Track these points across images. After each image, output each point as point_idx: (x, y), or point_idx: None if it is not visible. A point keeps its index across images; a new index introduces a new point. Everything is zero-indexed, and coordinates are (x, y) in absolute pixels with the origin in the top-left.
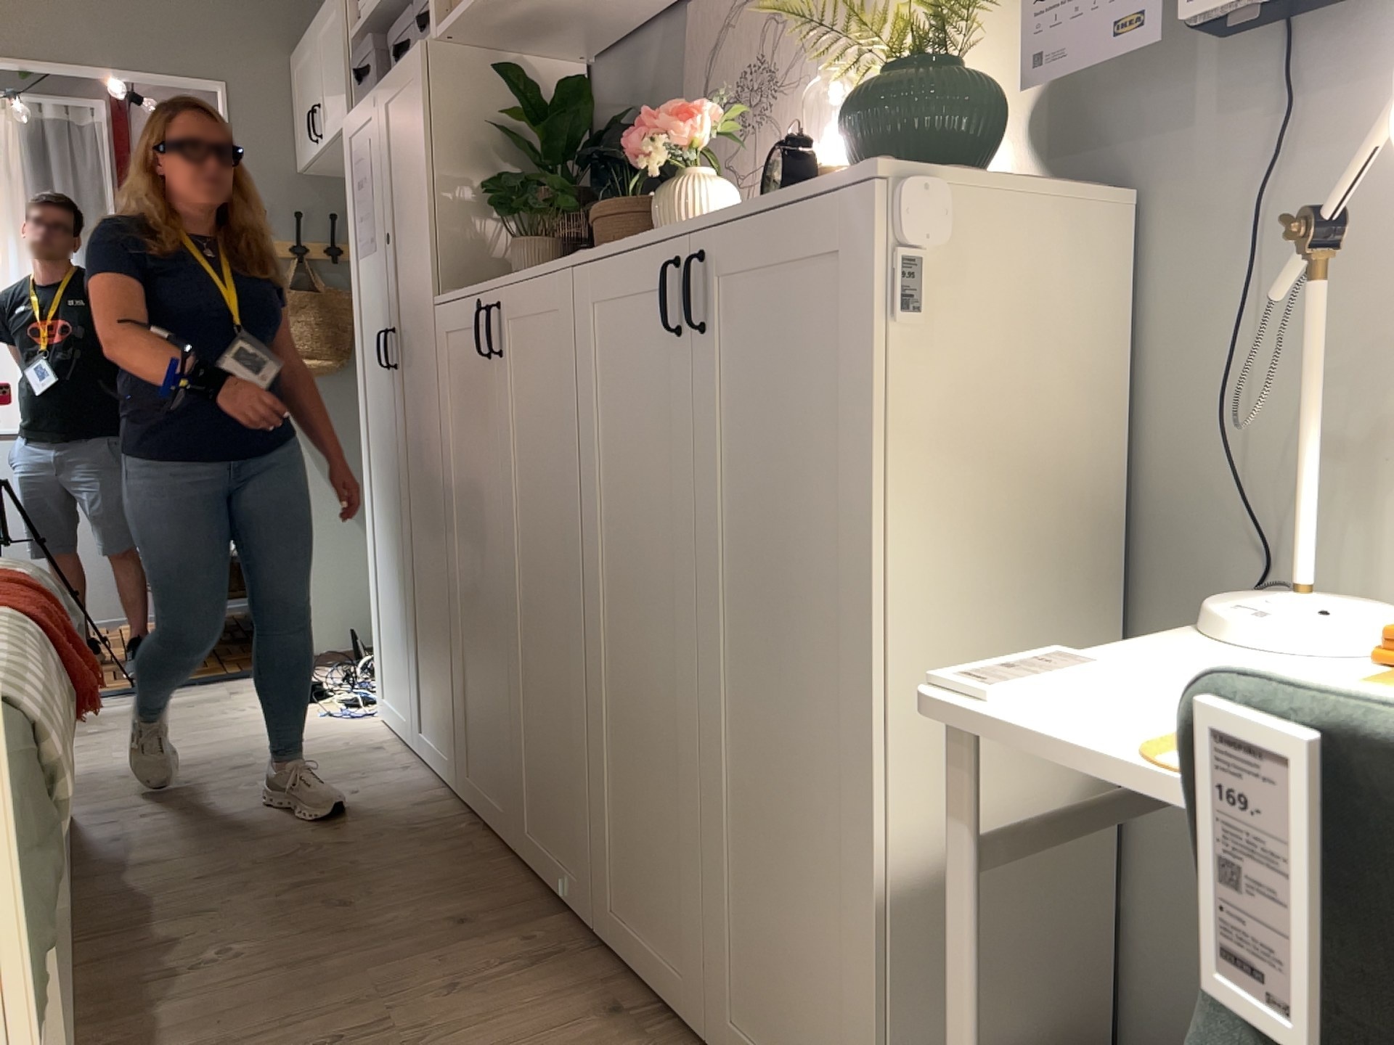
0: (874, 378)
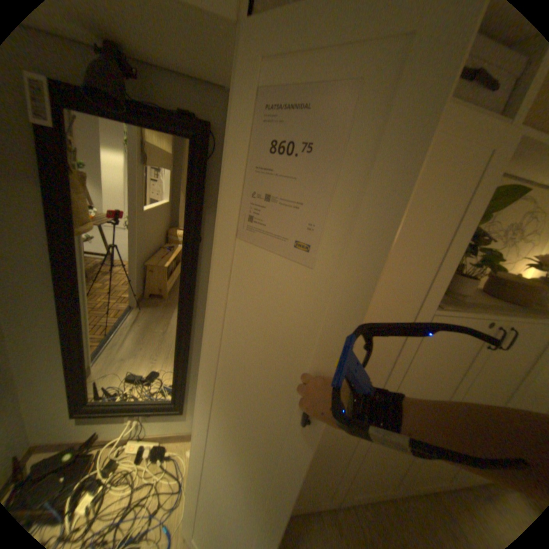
0: None
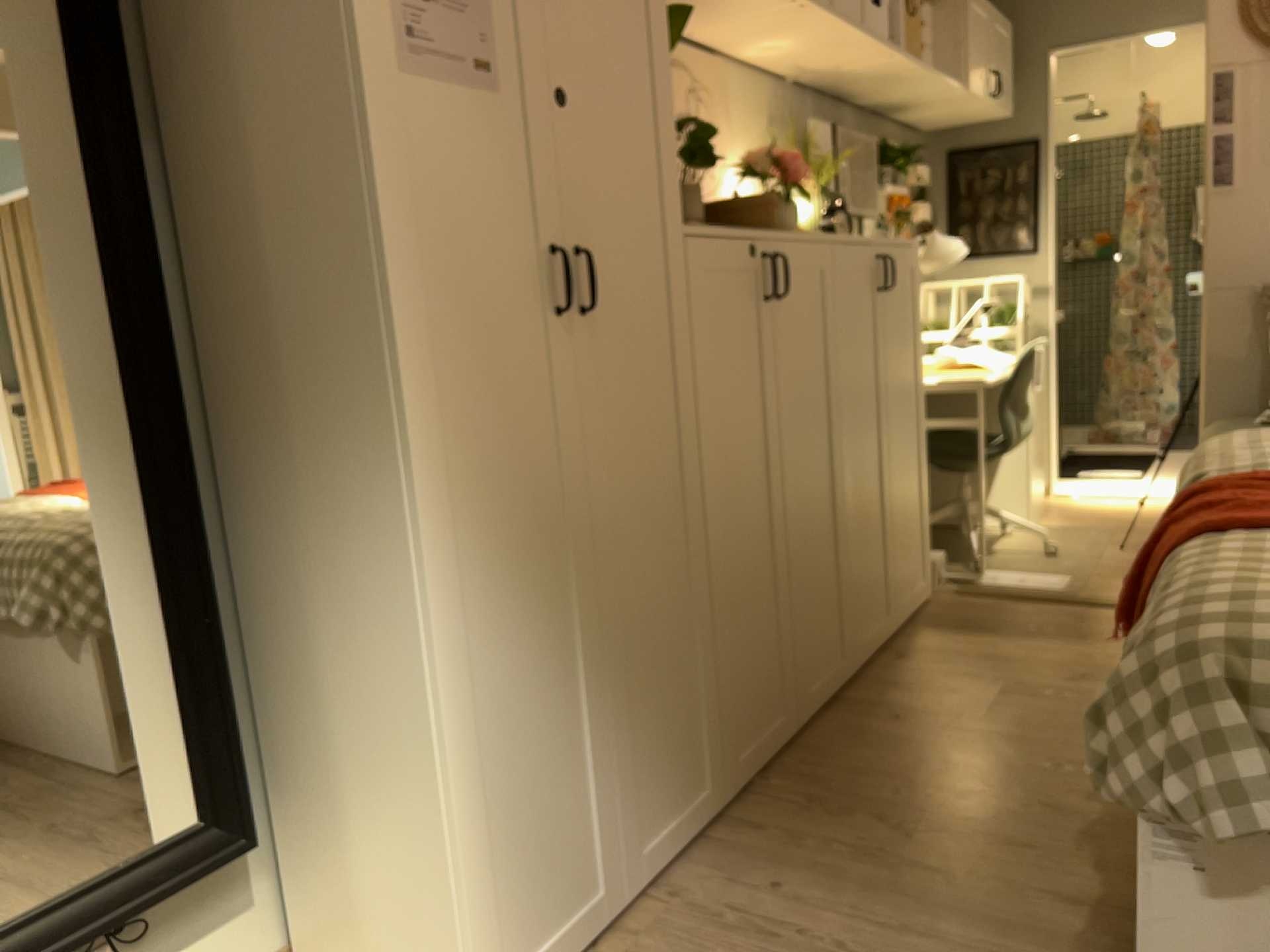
0: (921, 308)
